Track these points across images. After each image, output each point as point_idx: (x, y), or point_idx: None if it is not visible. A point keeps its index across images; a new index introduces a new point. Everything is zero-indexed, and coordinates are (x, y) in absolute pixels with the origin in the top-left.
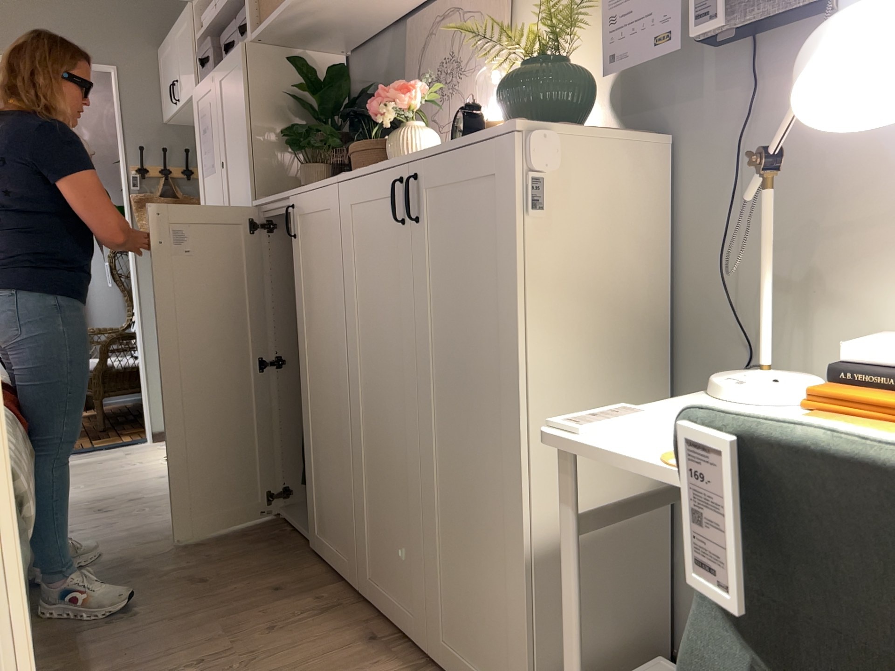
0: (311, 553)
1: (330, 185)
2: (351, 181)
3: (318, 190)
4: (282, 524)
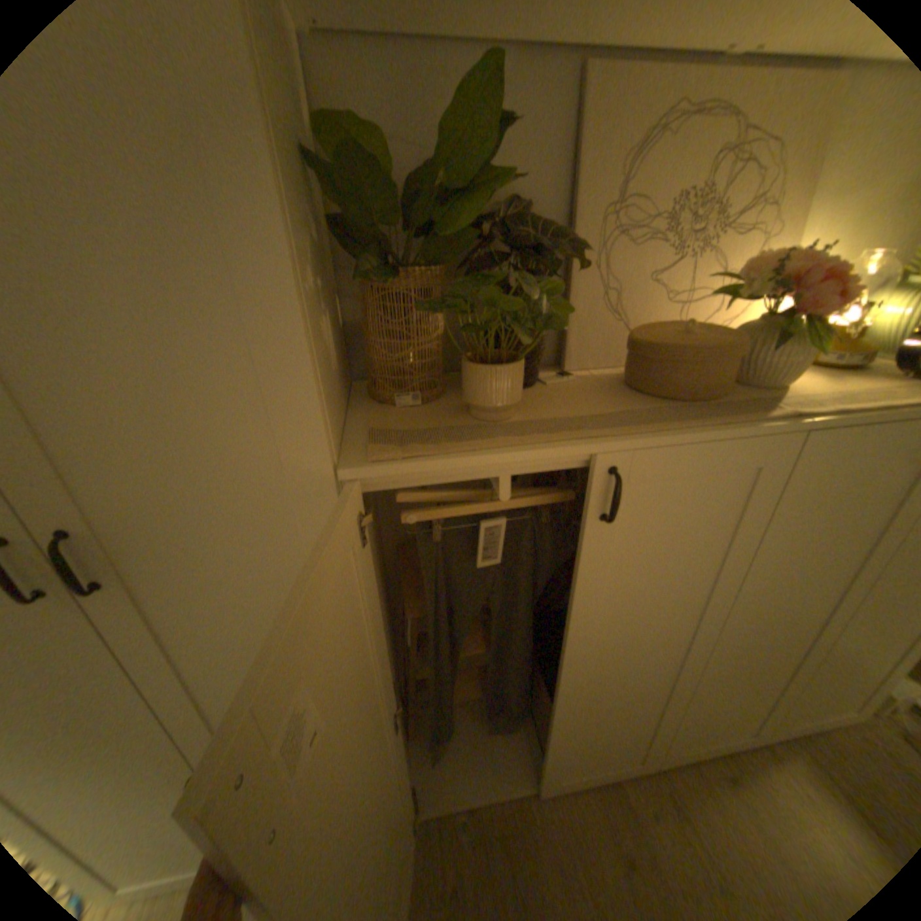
0: (546, 800)
1: (784, 431)
2: (856, 428)
3: (745, 440)
4: (440, 822)
